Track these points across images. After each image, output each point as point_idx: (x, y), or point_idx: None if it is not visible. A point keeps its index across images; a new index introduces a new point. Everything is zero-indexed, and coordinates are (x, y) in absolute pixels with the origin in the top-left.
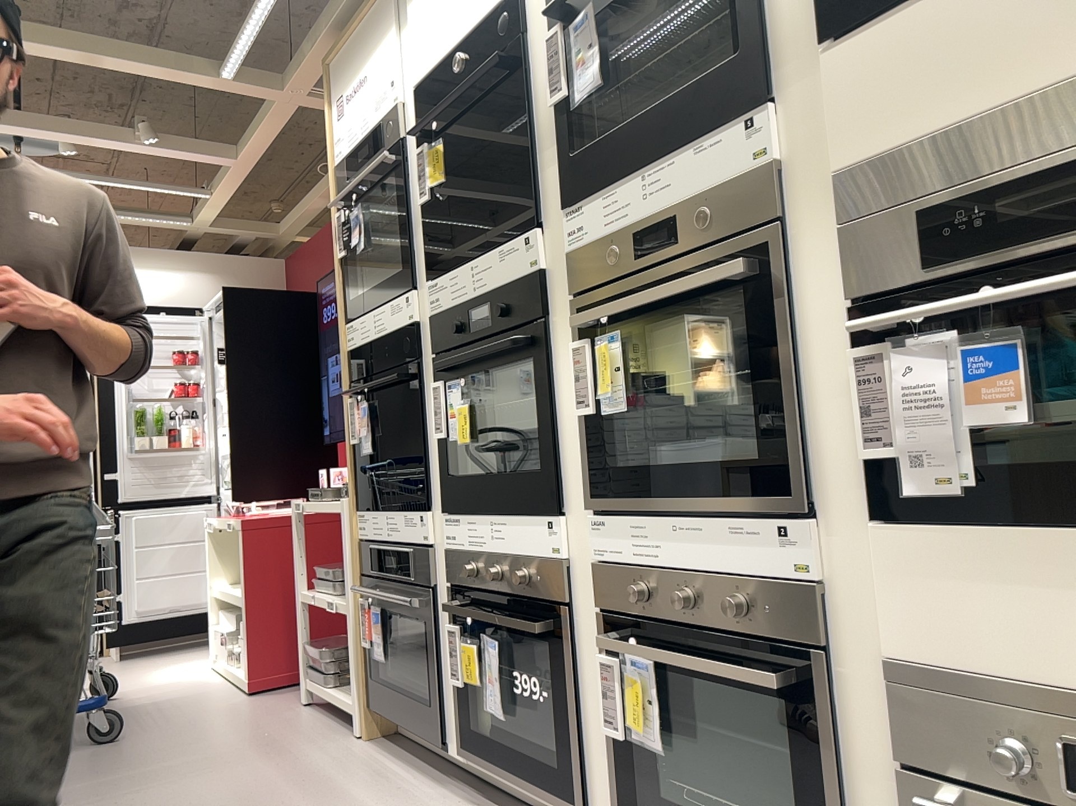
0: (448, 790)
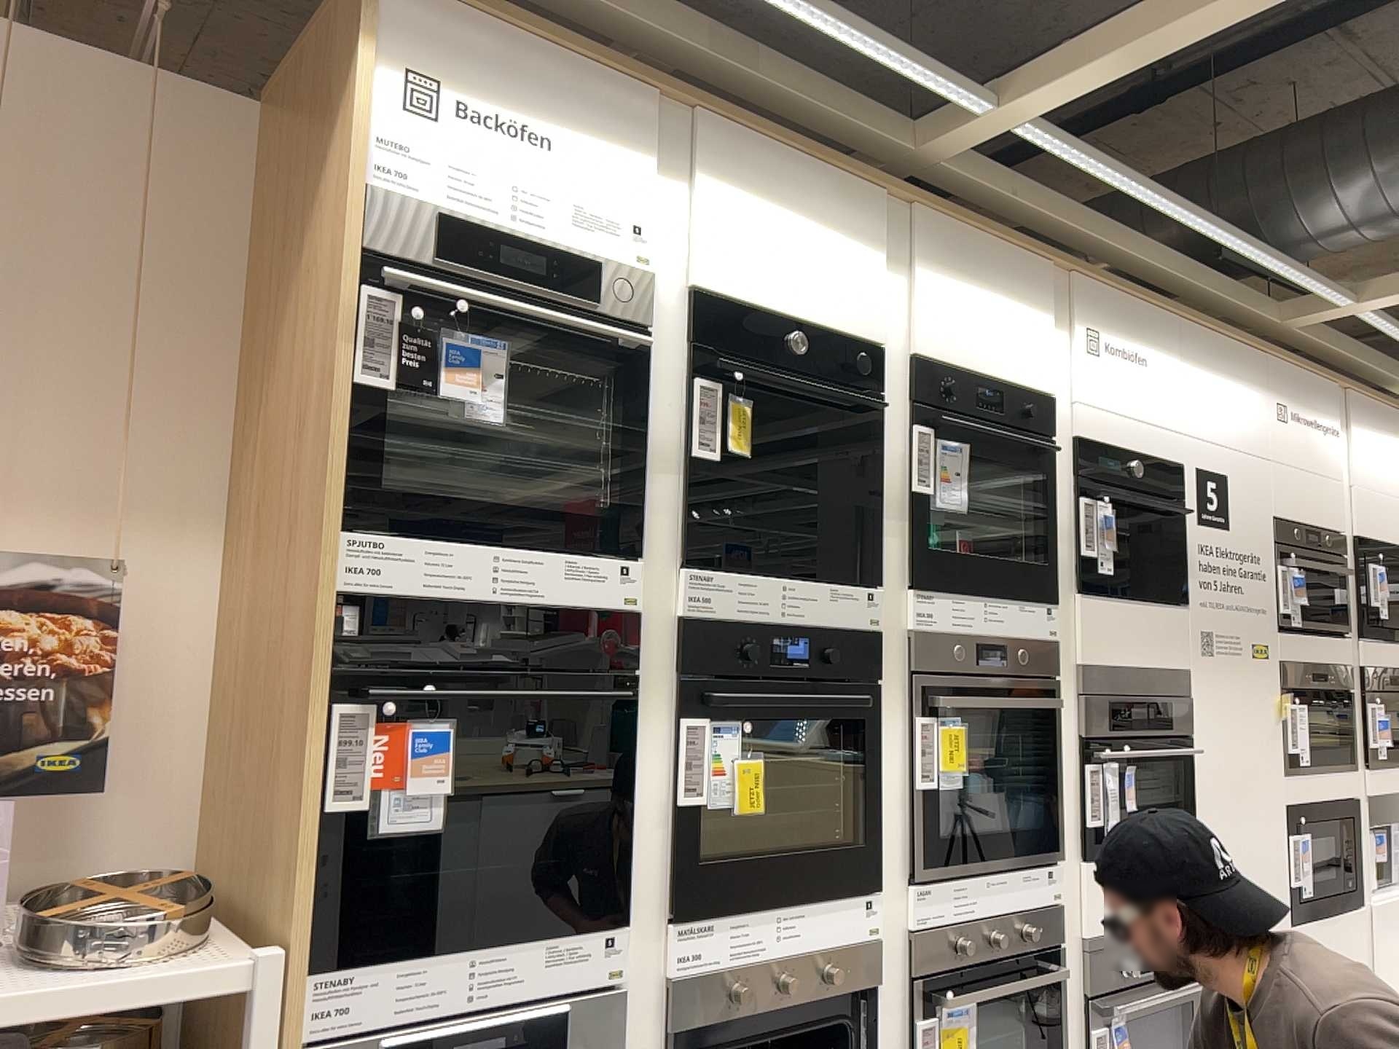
0: None
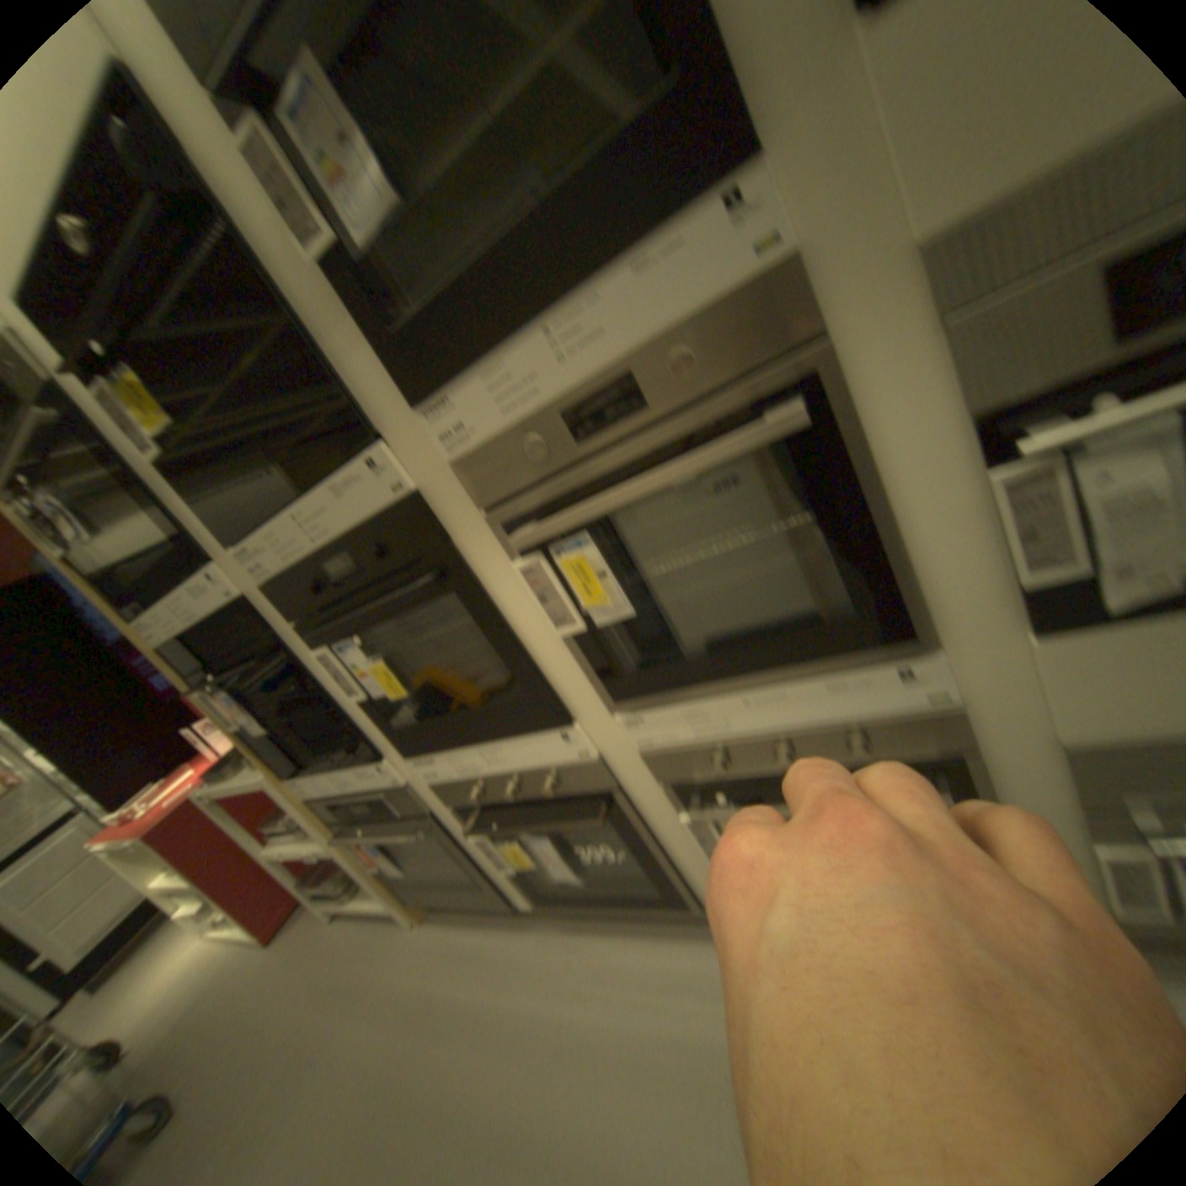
0: (537, 936)
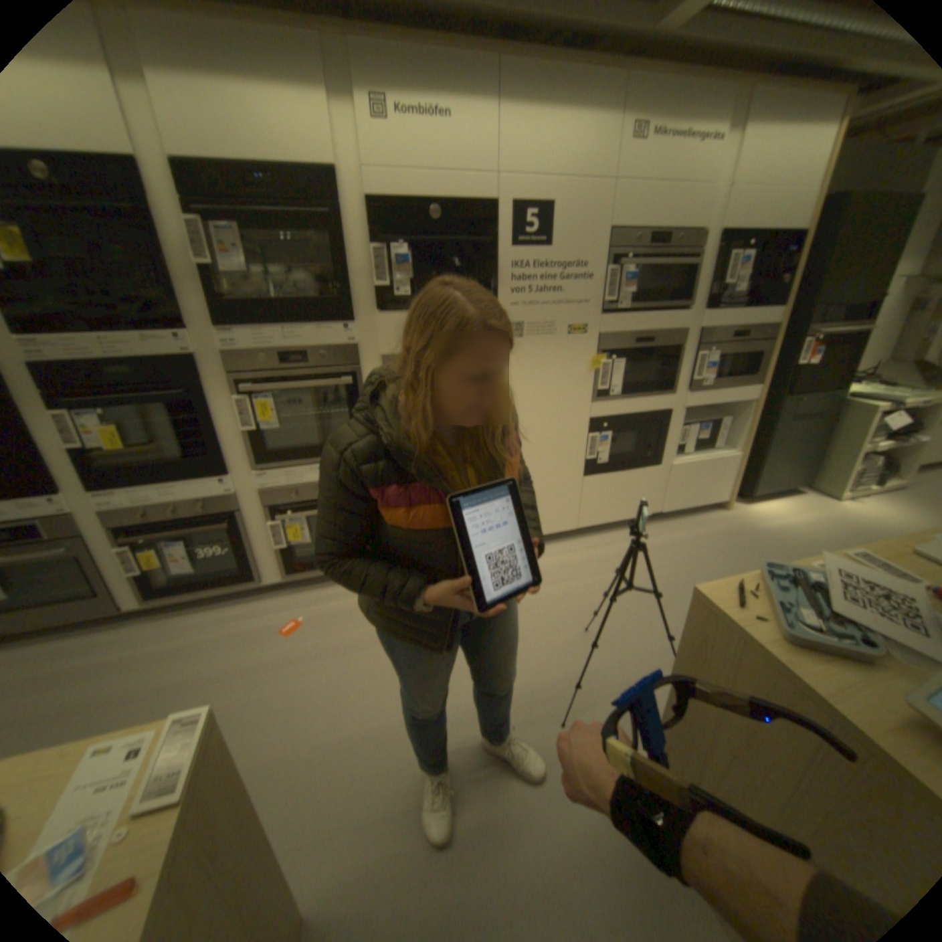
0: (127, 630)
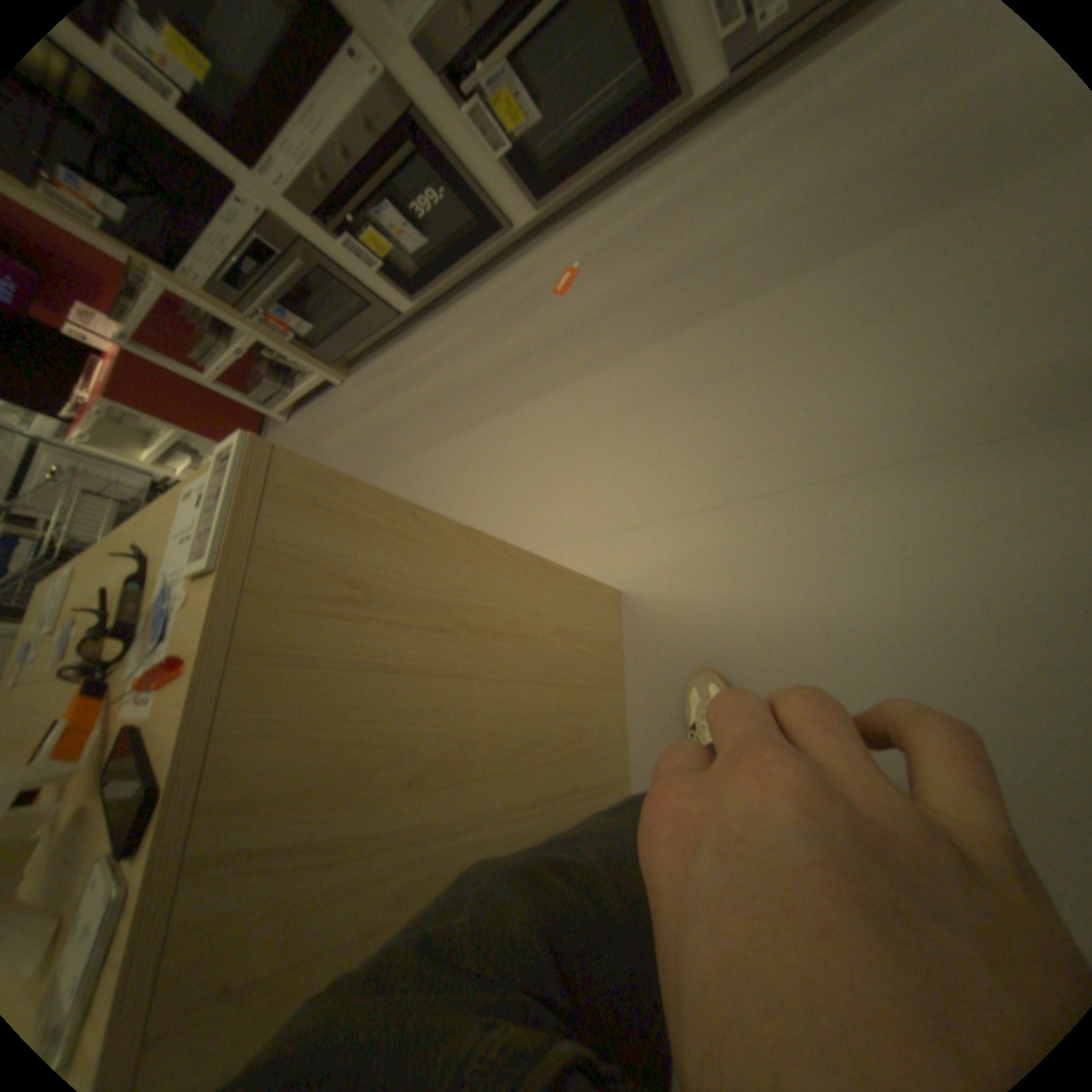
0: (421, 328)
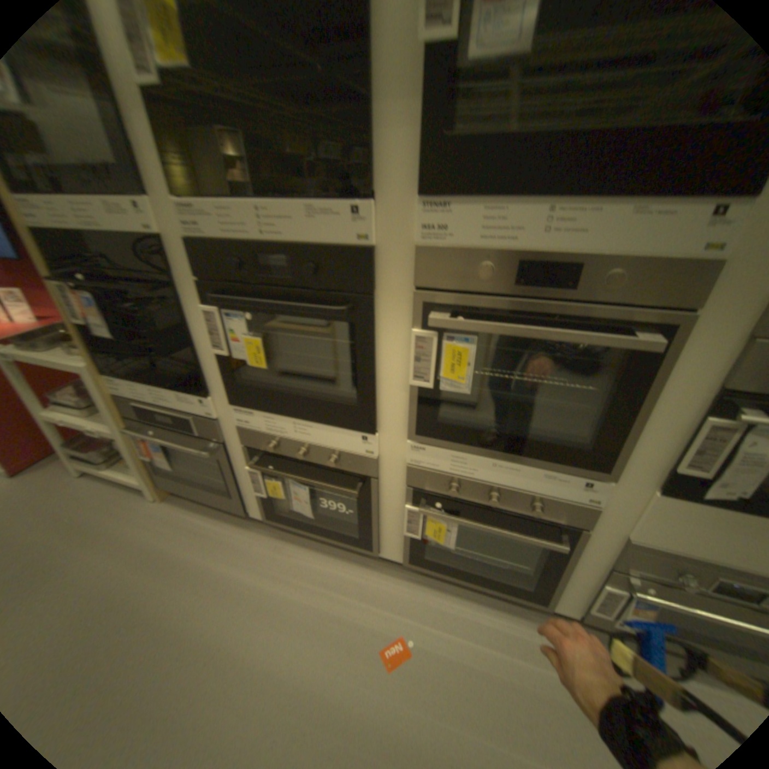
0: (252, 532)
